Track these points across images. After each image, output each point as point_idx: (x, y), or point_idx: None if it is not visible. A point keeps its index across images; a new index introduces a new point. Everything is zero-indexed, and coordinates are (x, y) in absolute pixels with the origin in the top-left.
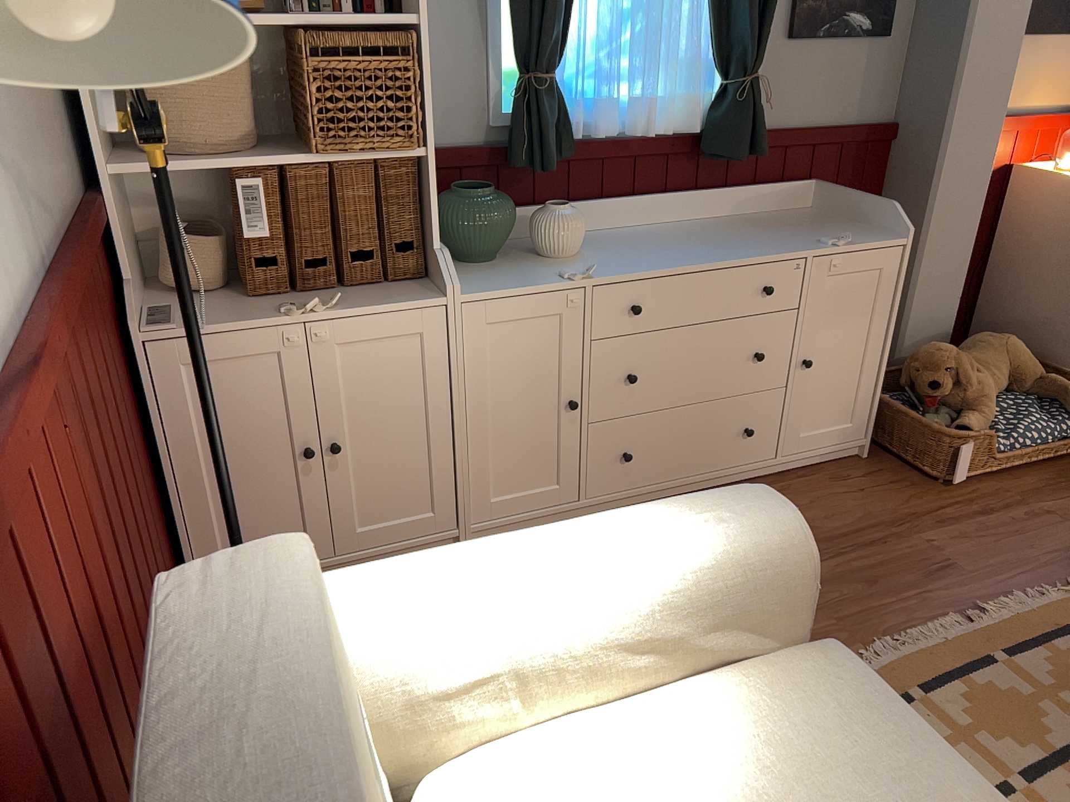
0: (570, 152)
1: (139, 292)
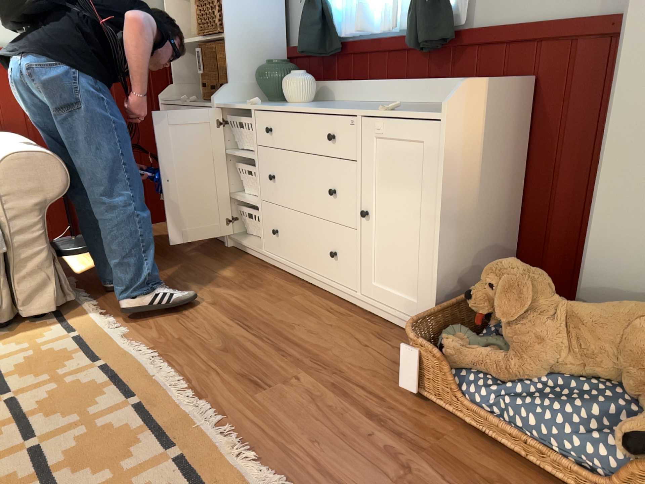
0: (337, 47)
1: (184, 93)
